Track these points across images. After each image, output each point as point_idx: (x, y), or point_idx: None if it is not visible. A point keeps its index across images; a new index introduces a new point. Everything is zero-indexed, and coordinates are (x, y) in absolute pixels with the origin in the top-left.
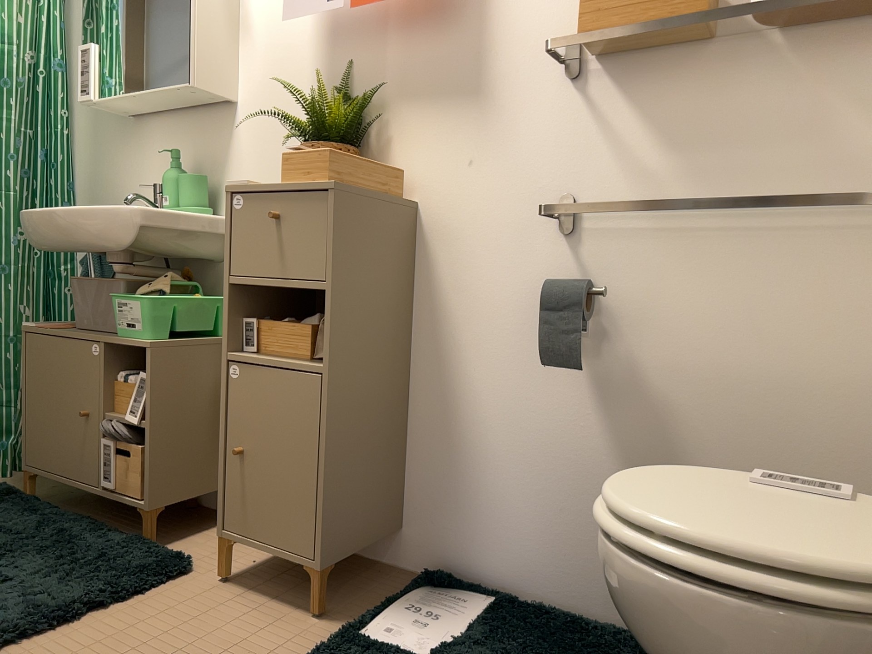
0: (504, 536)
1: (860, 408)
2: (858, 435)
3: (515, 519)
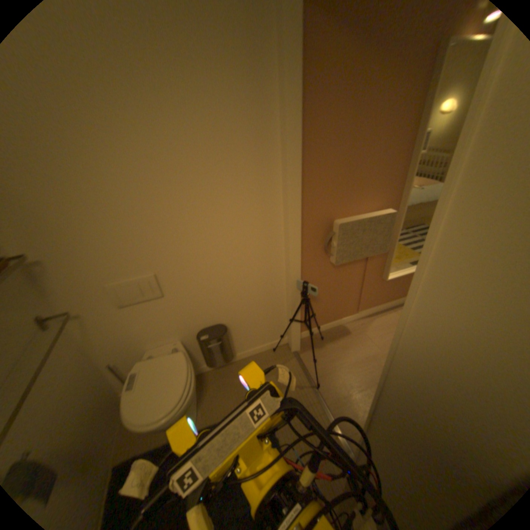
0: None
1: (76, 375)
2: (80, 381)
3: None
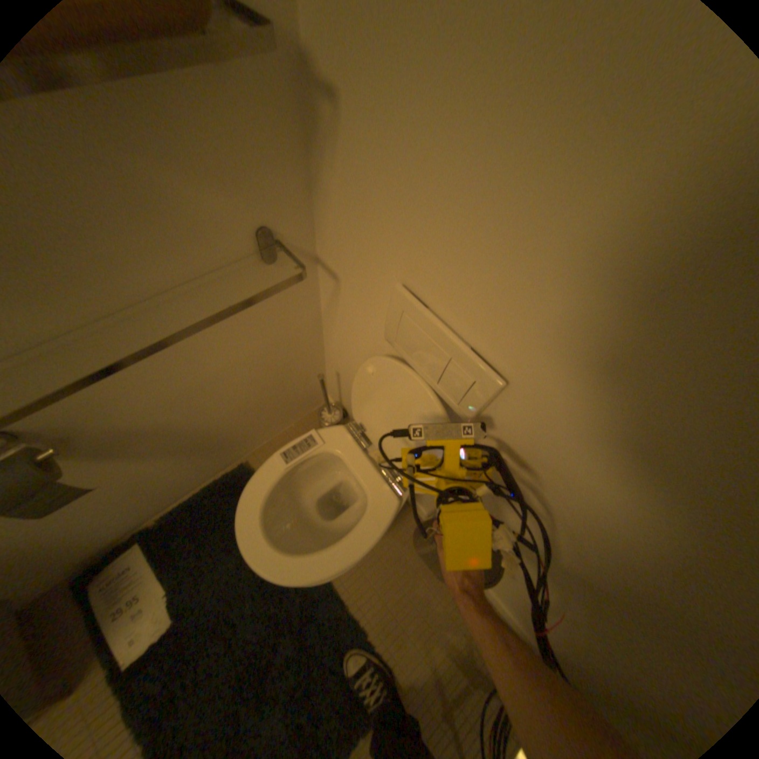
0: (105, 531)
1: (273, 353)
2: (276, 362)
3: (104, 523)
